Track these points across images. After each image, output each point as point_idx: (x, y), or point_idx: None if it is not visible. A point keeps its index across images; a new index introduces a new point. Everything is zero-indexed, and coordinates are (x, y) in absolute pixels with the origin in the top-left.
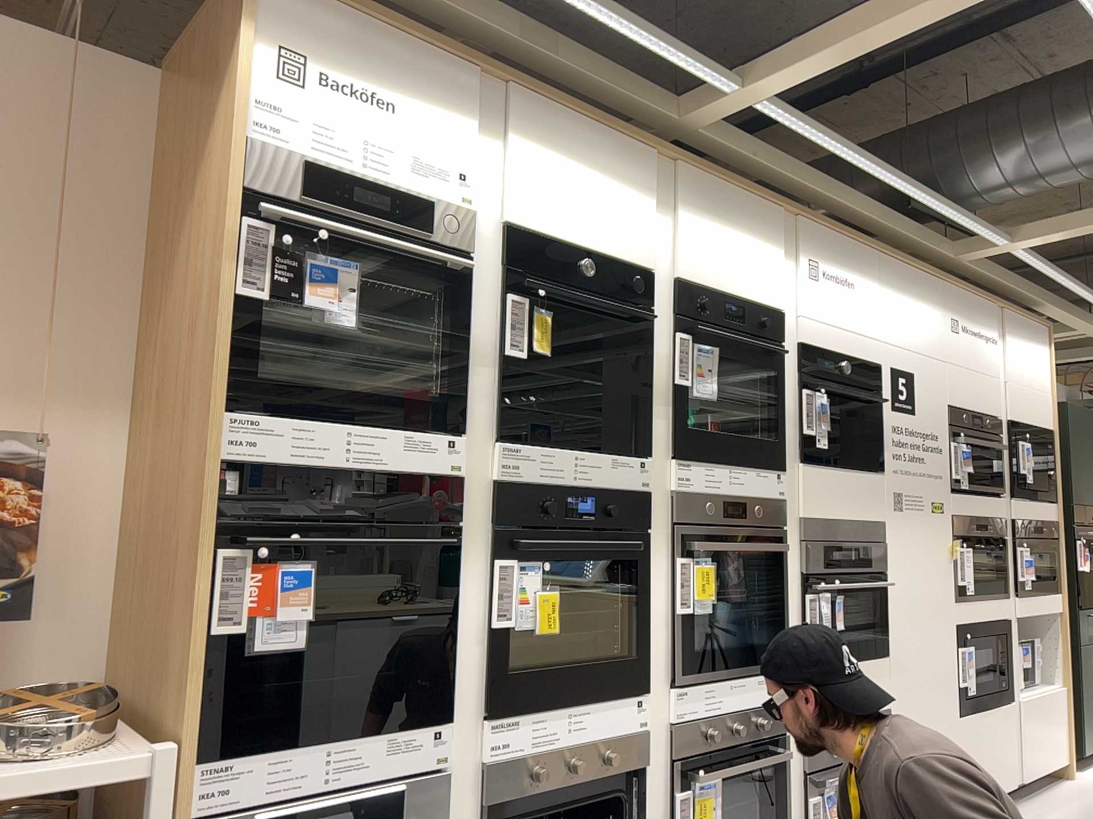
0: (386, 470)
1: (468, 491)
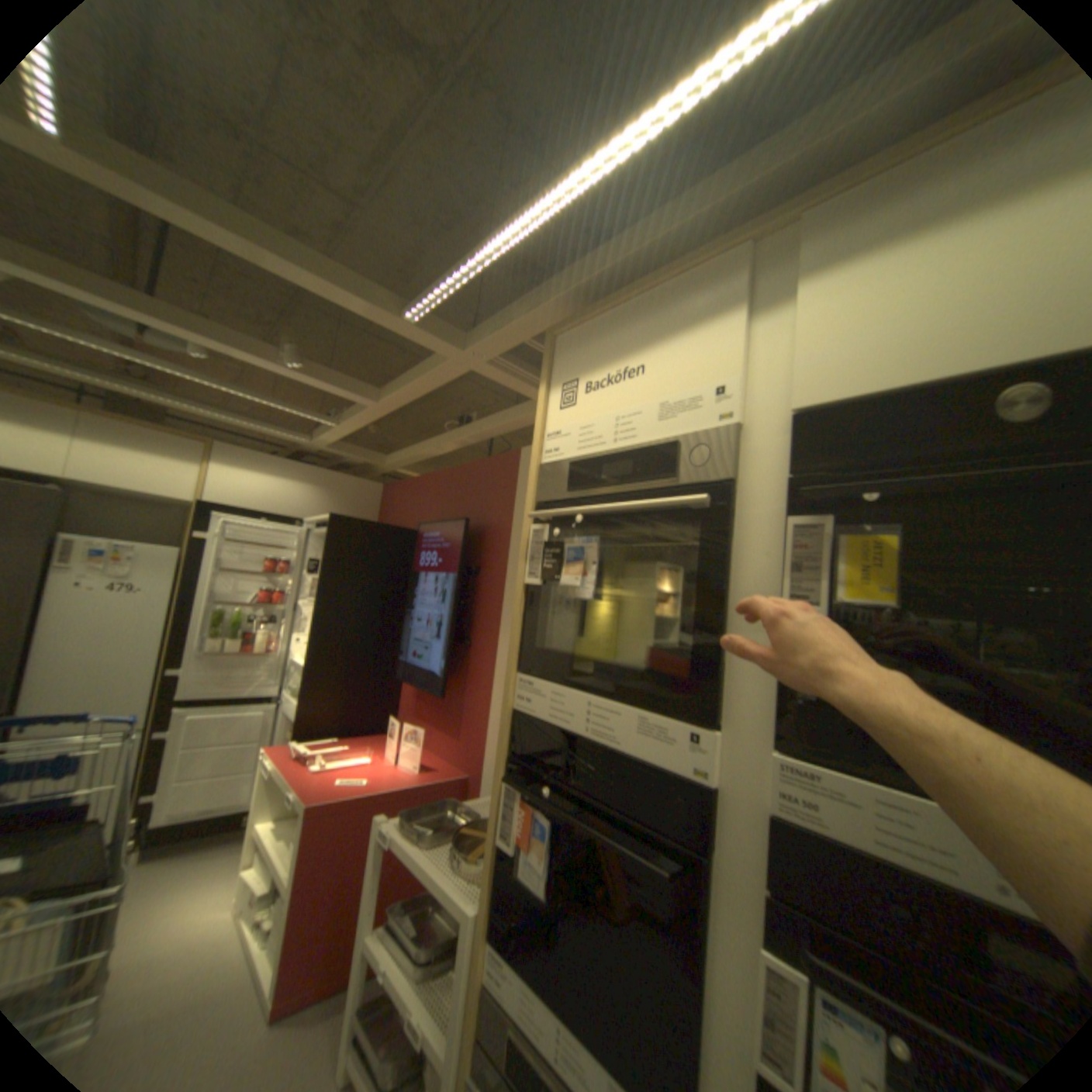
0: (619, 750)
1: (725, 814)
